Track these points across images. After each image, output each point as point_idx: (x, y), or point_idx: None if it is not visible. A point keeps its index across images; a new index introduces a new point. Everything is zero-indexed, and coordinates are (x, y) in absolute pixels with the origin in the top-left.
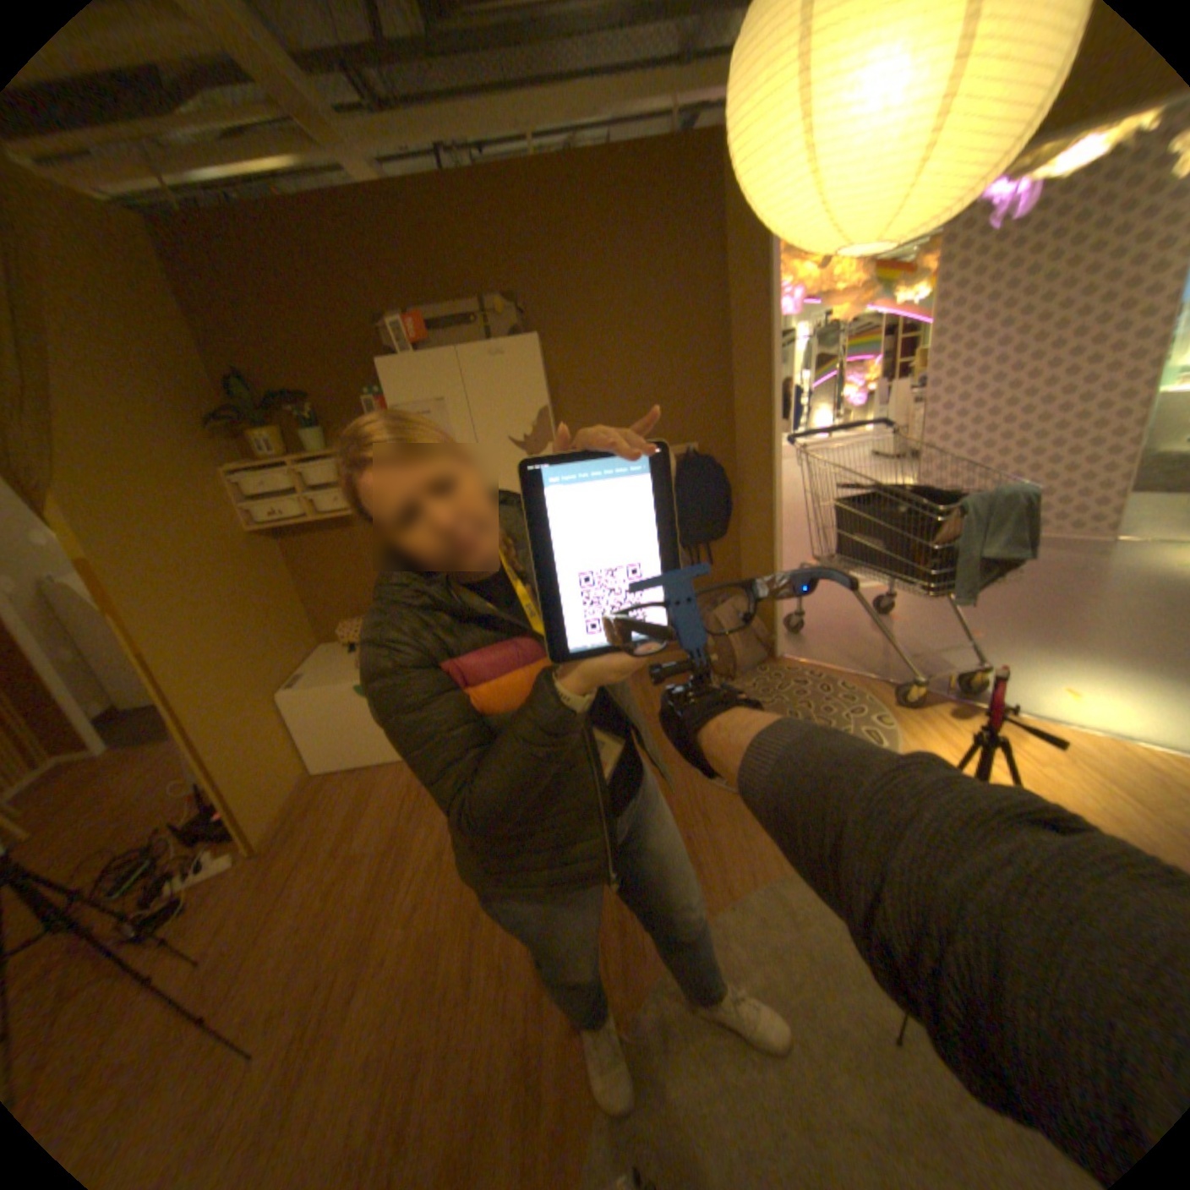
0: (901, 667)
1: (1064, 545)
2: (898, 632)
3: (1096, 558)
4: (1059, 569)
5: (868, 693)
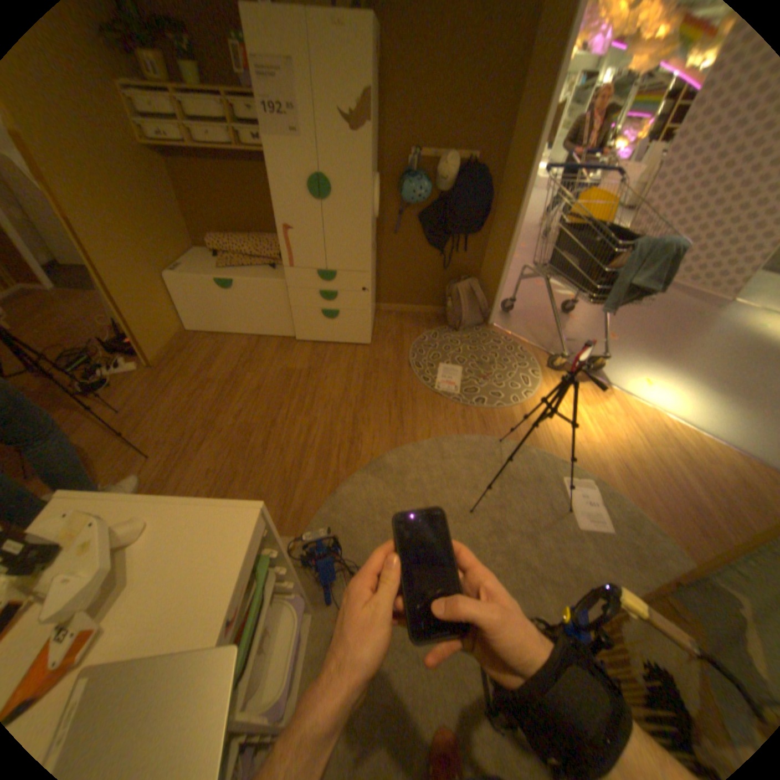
0: (559, 347)
1: (700, 297)
2: (568, 326)
3: (714, 309)
4: (687, 311)
5: (533, 357)
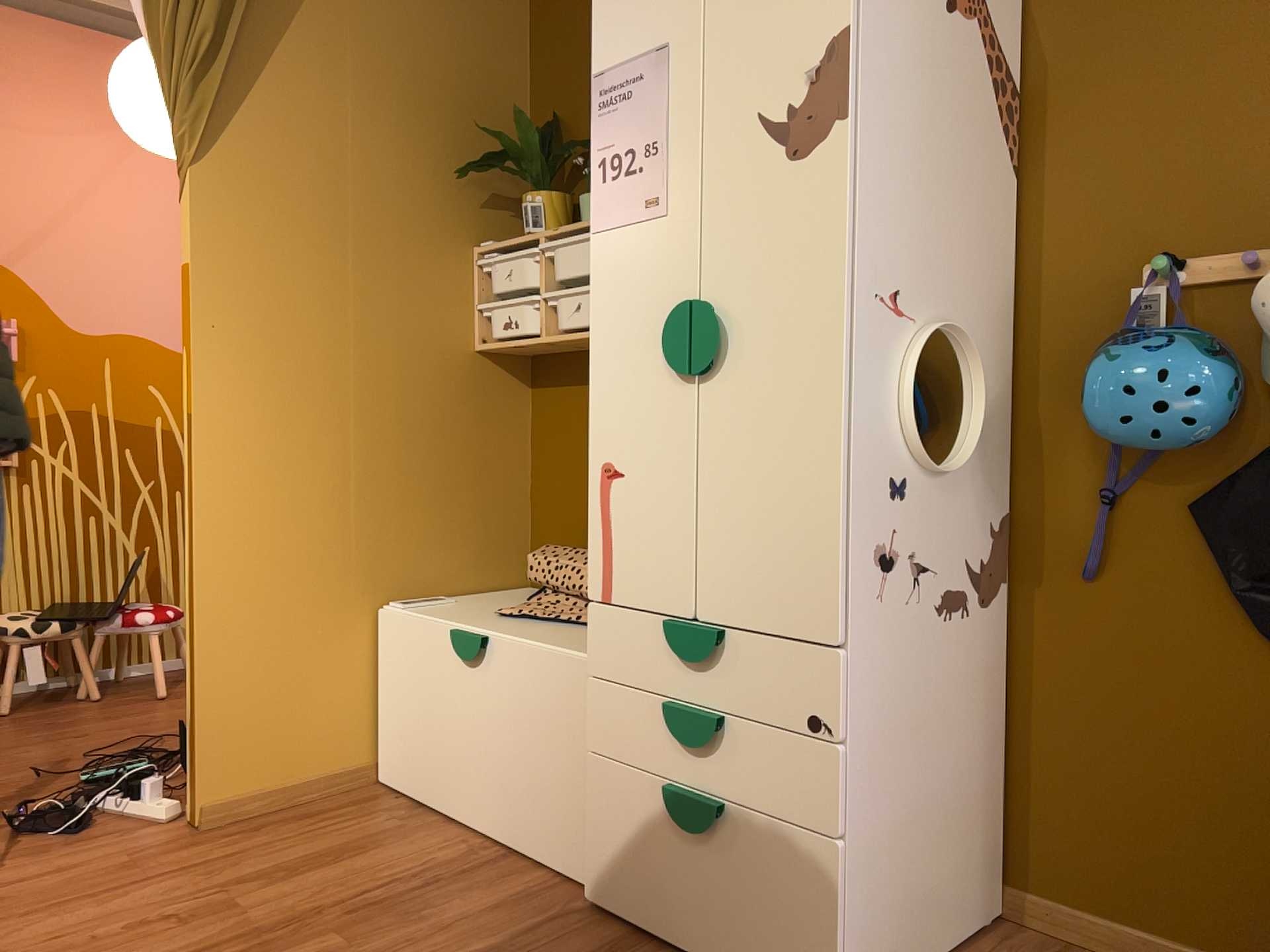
0: None
1: None
2: None
3: None
4: None
5: None
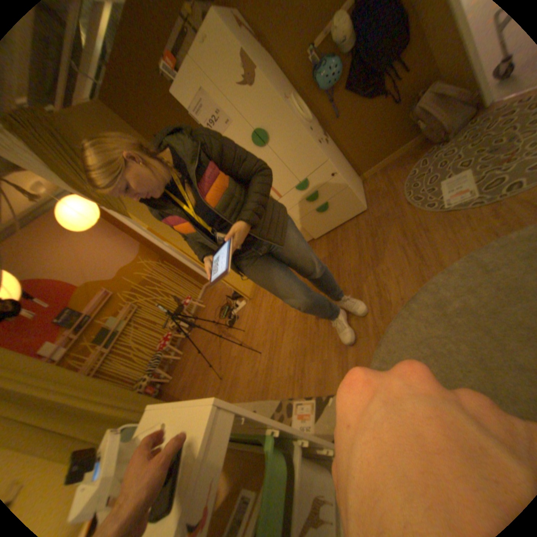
0: None
1: None
2: None
3: None
4: None
5: None
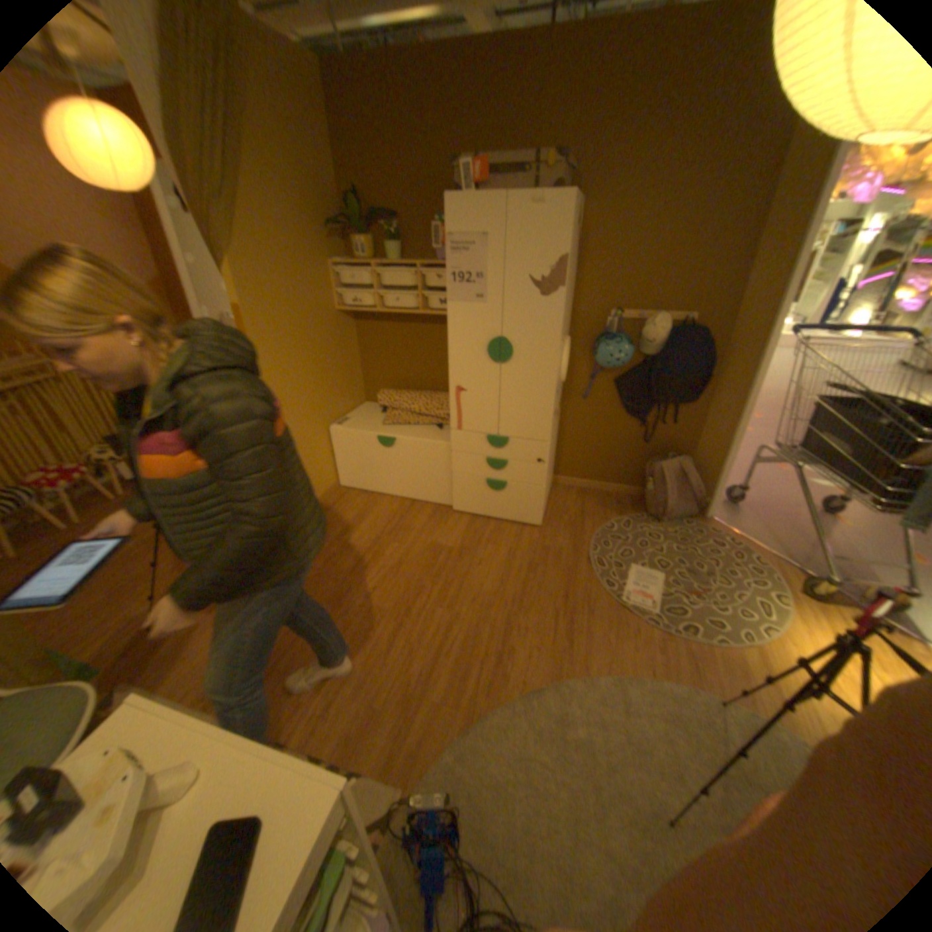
0: (826, 564)
1: None
2: (840, 534)
3: None
4: None
5: (781, 574)
